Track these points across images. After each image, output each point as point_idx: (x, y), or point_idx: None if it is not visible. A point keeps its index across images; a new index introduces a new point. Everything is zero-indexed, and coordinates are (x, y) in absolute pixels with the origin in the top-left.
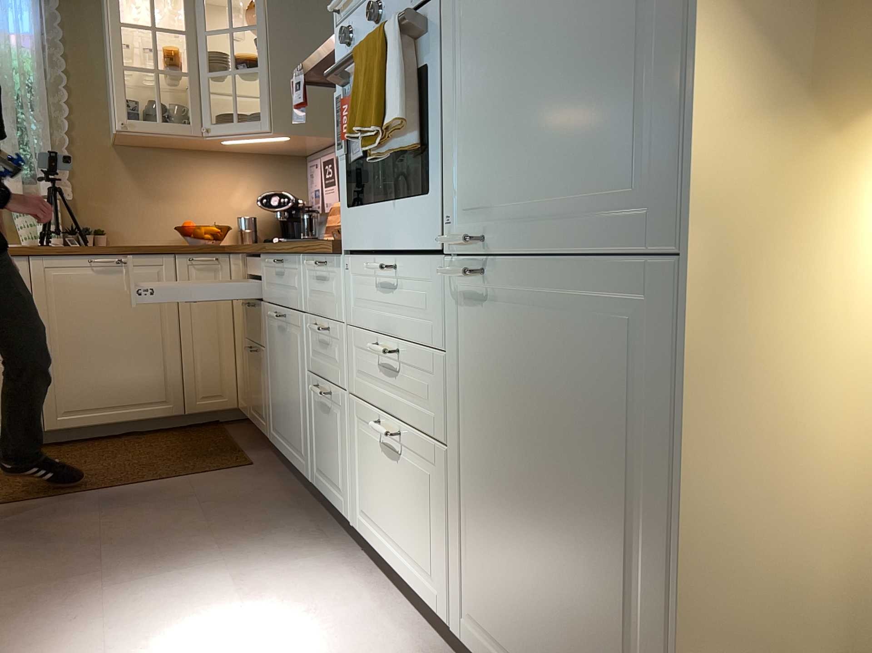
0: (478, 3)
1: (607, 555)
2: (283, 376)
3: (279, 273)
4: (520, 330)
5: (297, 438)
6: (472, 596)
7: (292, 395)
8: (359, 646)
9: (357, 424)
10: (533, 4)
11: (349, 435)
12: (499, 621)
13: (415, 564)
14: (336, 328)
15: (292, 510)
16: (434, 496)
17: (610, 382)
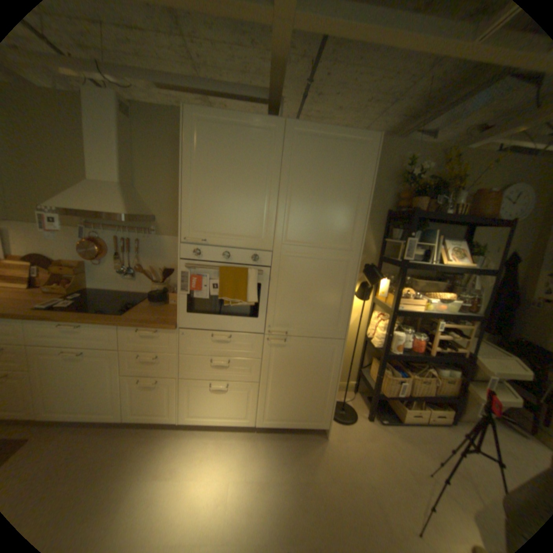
0: (287, 278)
1: (317, 388)
2: (74, 383)
3: (69, 332)
4: (295, 351)
5: (98, 408)
6: (265, 414)
7: (89, 390)
8: (224, 453)
9: (184, 388)
10: (308, 287)
11: (175, 393)
12: (278, 415)
13: (230, 418)
14: (163, 356)
15: (111, 441)
16: (246, 396)
17: (322, 359)
